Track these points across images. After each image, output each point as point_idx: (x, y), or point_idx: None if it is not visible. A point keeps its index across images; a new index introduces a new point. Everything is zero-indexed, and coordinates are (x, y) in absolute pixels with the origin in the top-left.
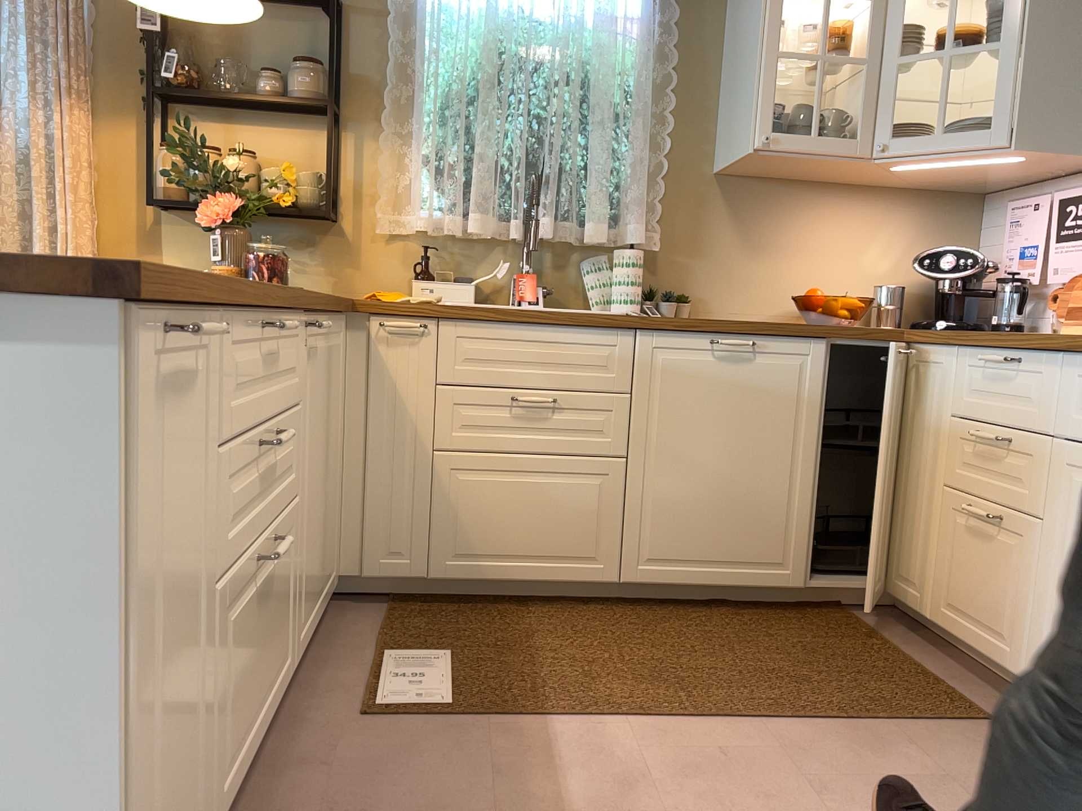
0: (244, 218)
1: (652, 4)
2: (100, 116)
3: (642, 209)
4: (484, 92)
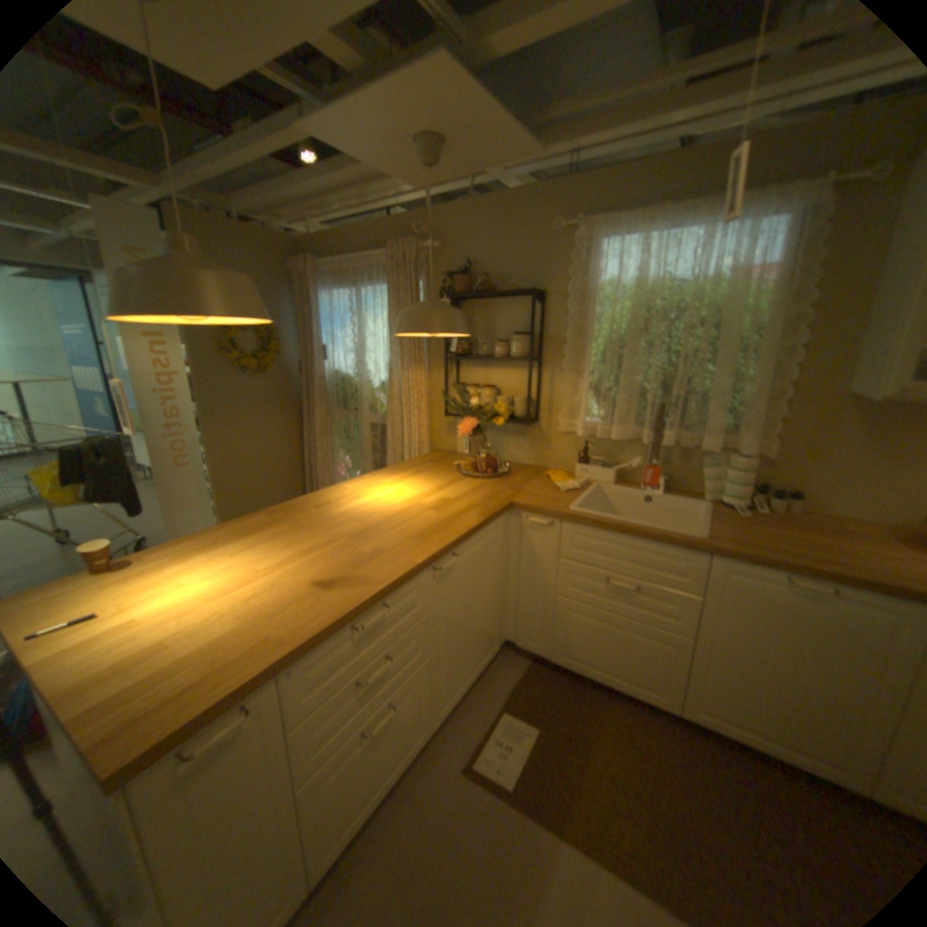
0: (479, 430)
1: (793, 251)
2: (430, 366)
3: (764, 422)
4: (629, 343)
